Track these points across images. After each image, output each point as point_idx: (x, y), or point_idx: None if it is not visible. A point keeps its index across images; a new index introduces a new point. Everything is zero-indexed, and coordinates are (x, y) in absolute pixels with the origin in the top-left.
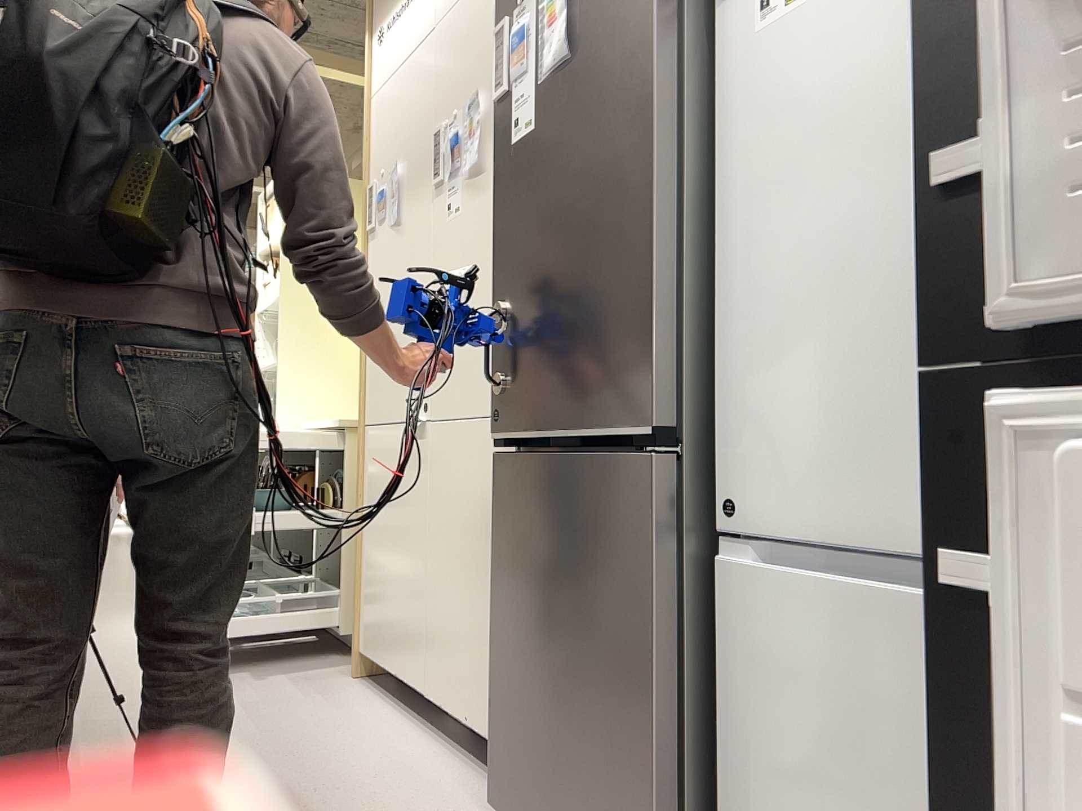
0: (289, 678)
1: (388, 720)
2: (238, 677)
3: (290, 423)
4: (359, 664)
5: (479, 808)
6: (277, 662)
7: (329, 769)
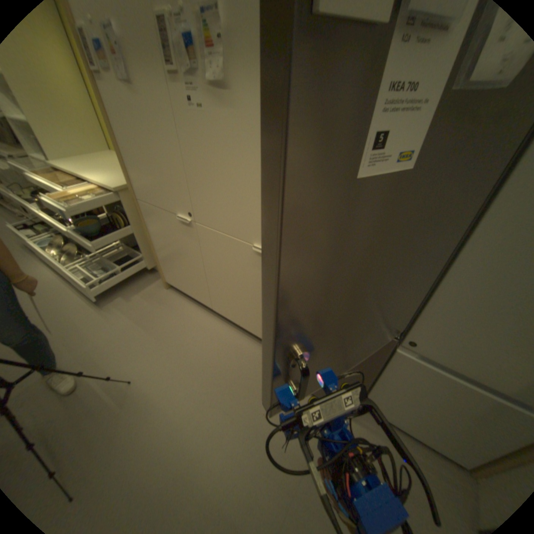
0: (140, 296)
1: (197, 314)
2: (118, 302)
3: (66, 168)
4: (166, 284)
5: (258, 357)
6: (127, 286)
7: (197, 353)
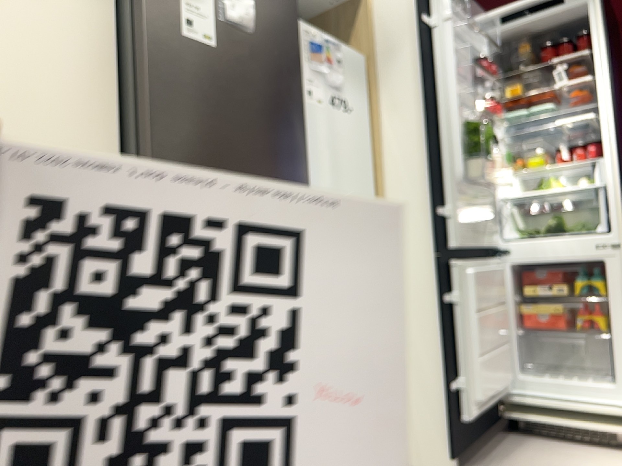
0: None
1: None
2: None
3: None
4: None
5: None
6: None
7: None
